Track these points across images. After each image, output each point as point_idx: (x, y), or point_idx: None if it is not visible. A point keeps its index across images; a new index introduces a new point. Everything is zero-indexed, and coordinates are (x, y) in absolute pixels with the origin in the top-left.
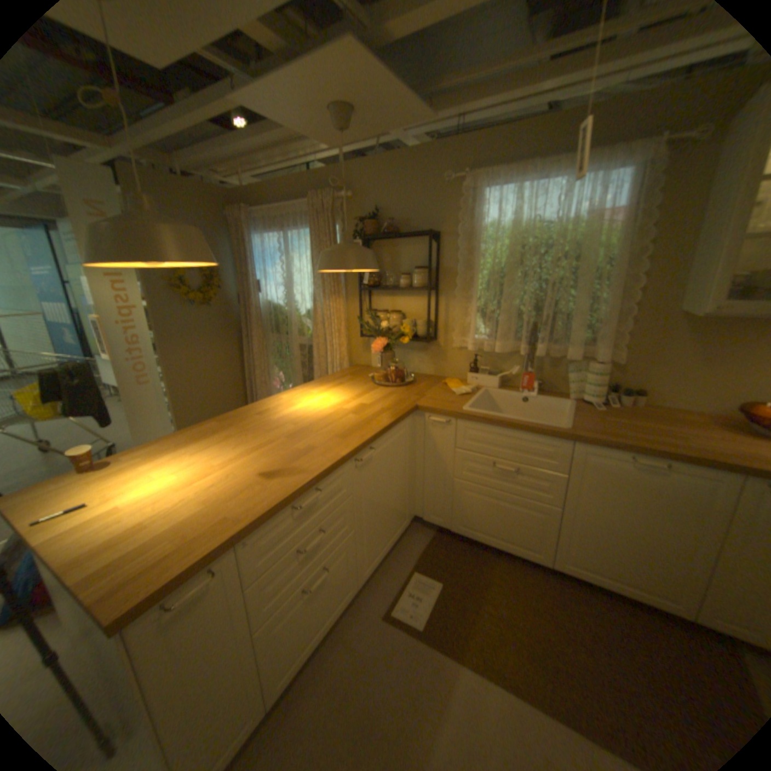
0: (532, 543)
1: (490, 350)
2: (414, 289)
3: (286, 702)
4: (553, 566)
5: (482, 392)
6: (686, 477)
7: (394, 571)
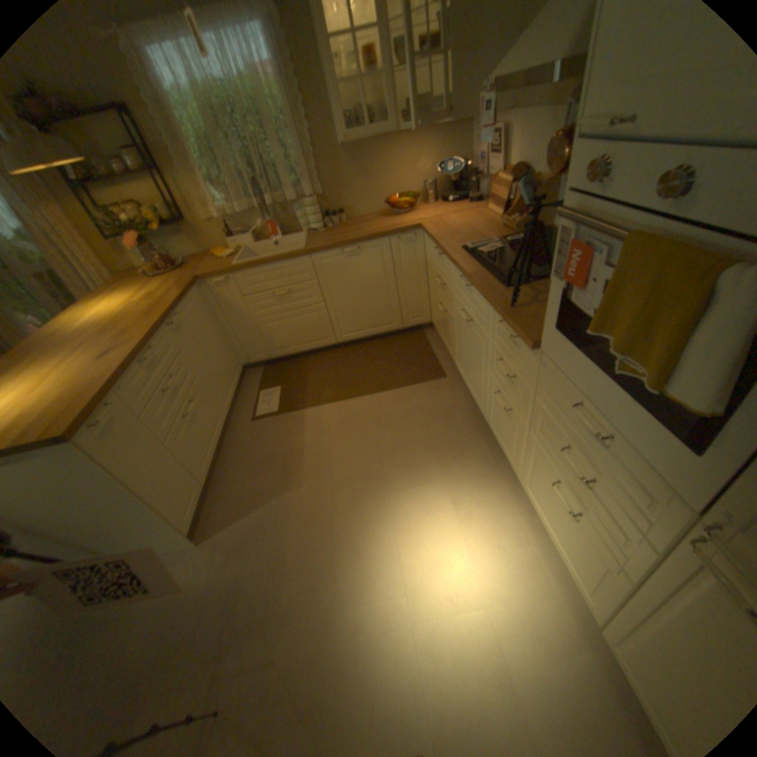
0: (319, 334)
1: (232, 212)
2: (132, 172)
3: (212, 482)
4: (337, 343)
5: (243, 249)
6: (367, 251)
7: (246, 398)
